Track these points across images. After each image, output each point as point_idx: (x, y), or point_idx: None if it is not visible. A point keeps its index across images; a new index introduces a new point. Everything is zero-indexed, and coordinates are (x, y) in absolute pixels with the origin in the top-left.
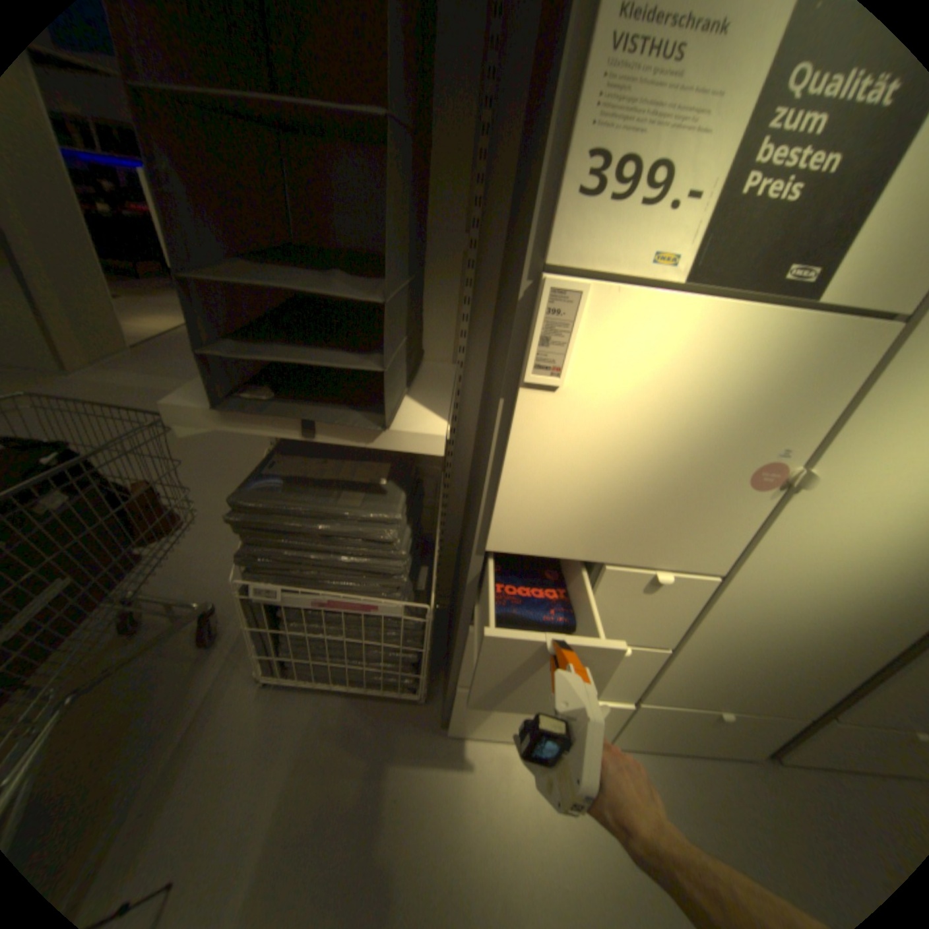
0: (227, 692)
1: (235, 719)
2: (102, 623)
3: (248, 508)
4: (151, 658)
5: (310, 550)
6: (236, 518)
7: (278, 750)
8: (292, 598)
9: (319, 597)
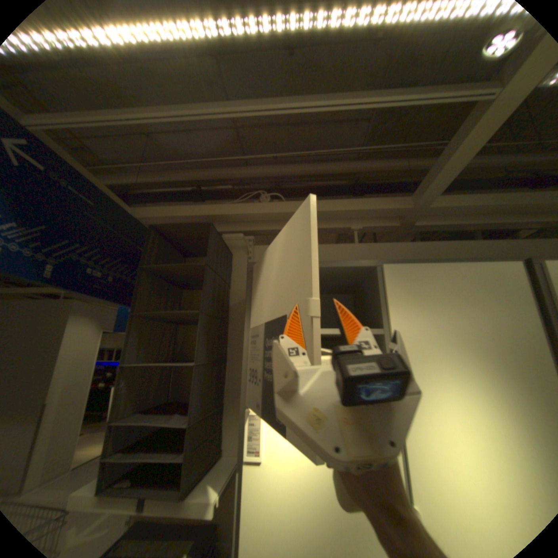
0: None
1: None
2: None
3: None
4: None
5: None
6: None
7: None
8: None
9: None
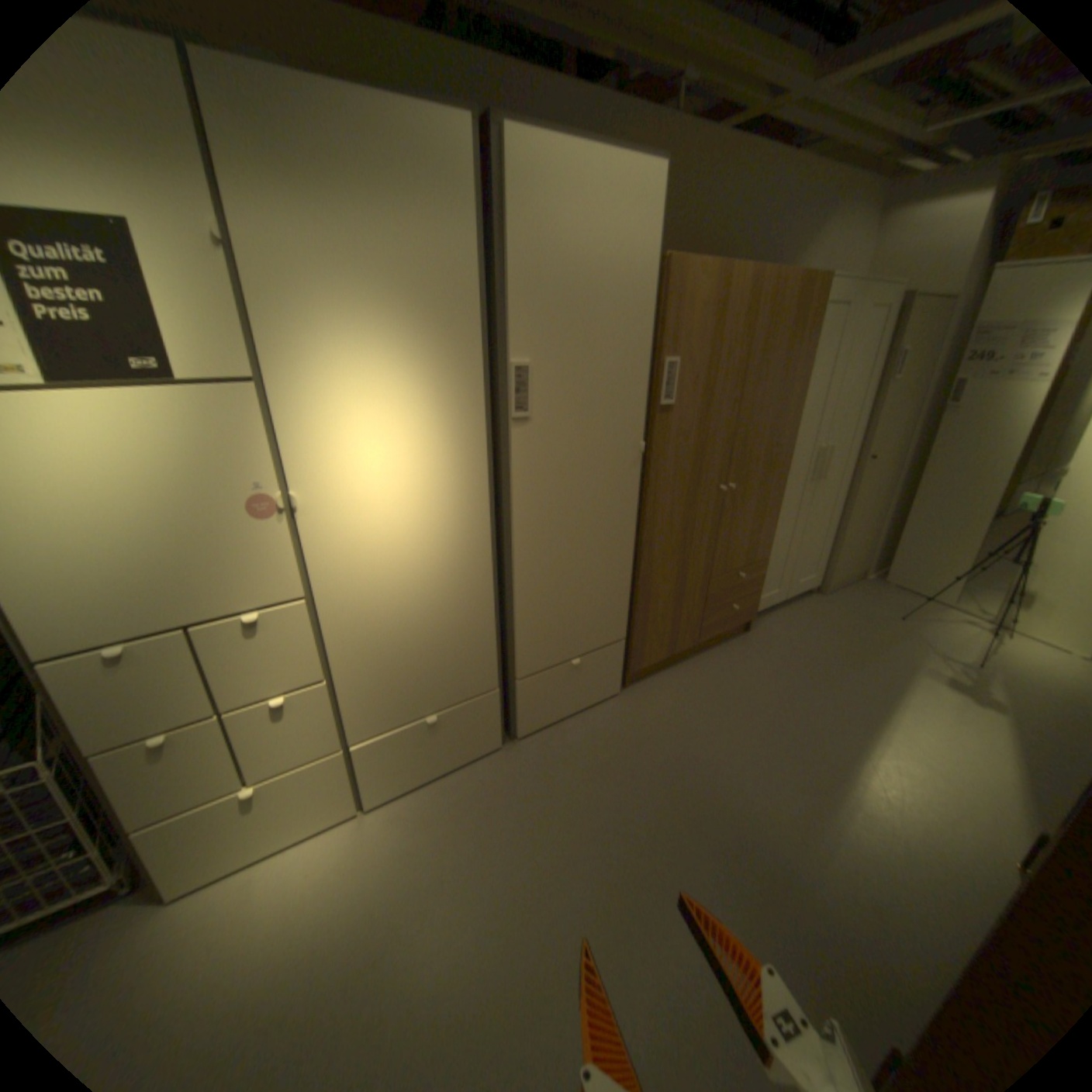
0: None
1: None
2: None
3: None
4: None
5: None
6: None
7: None
8: None
9: None
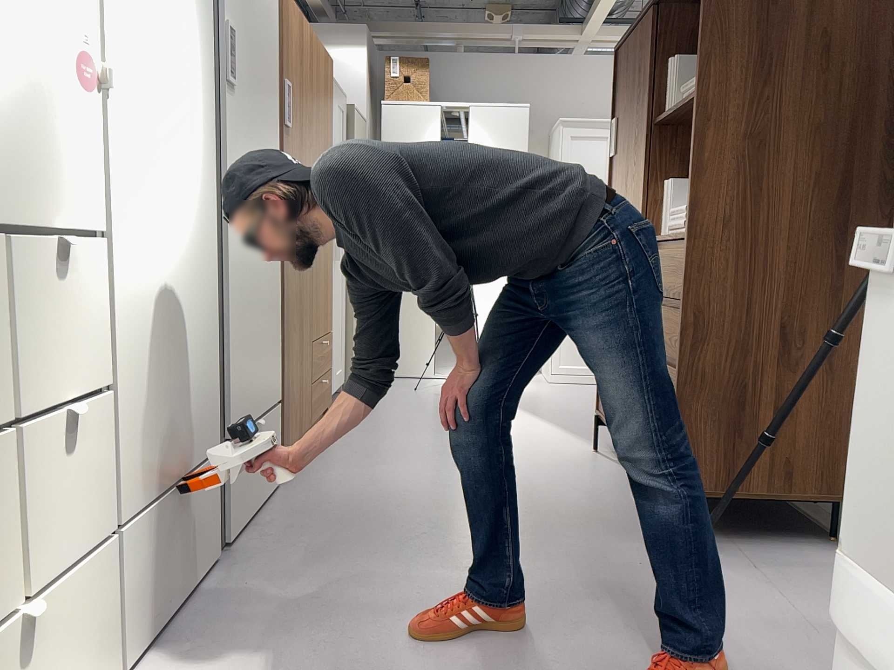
0: None
1: None
2: None
3: None
4: None
5: None
6: None
7: None
8: None
9: None
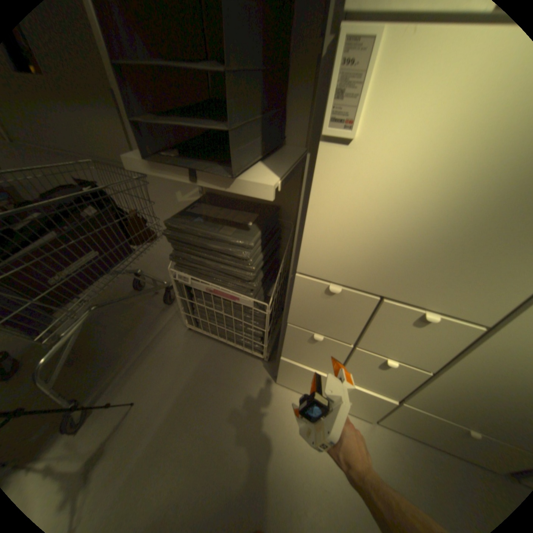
0: (173, 328)
1: (174, 341)
2: (130, 283)
3: (174, 228)
4: (145, 303)
5: (205, 258)
6: (168, 233)
7: (190, 361)
8: (196, 284)
9: (209, 286)
